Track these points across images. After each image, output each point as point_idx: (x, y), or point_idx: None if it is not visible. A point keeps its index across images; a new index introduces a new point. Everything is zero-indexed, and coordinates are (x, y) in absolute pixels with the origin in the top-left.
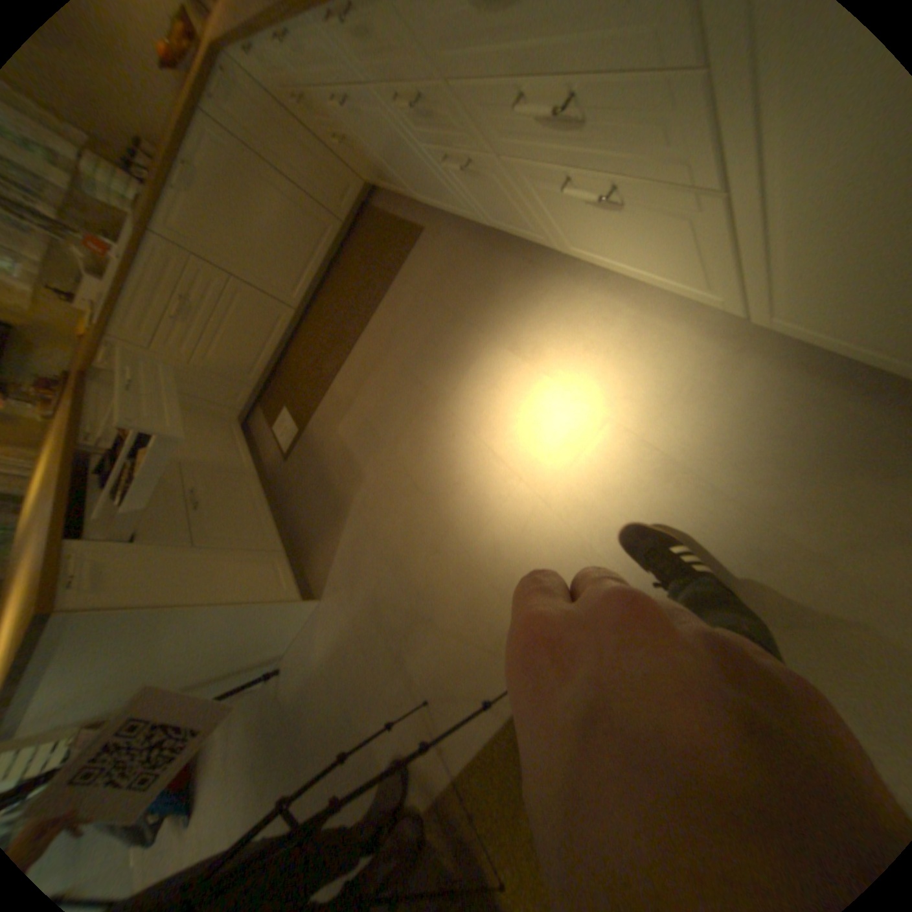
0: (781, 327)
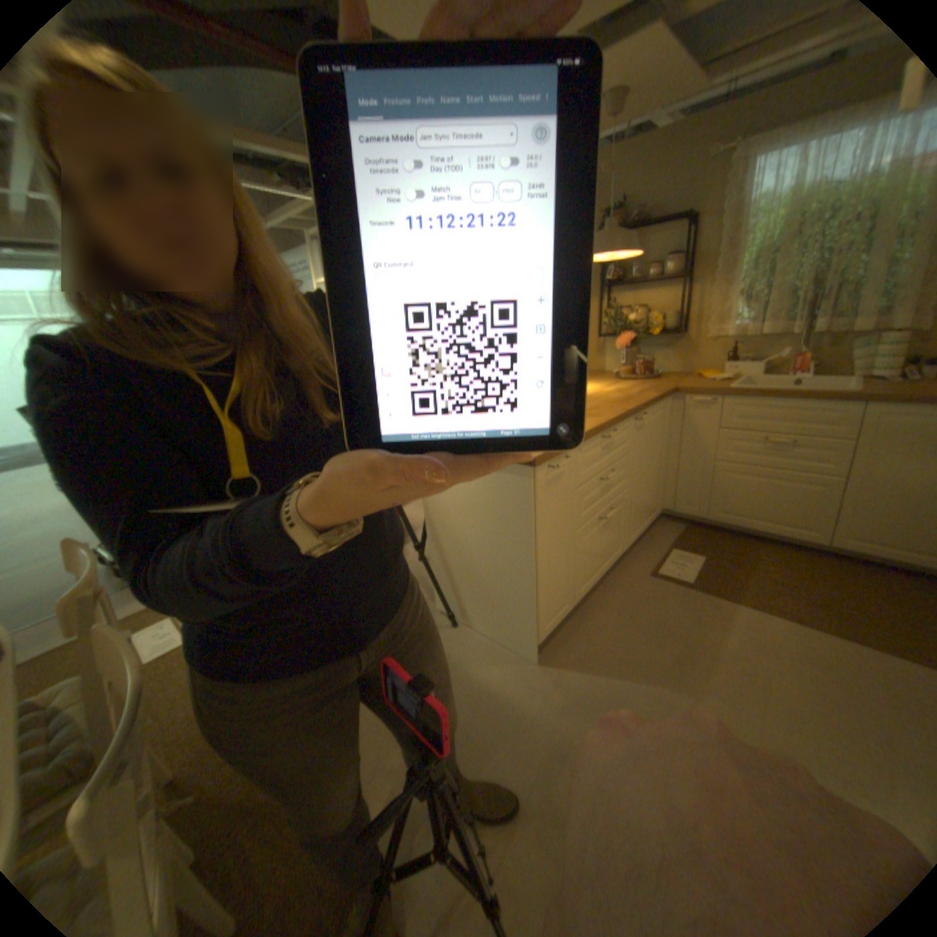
0: None
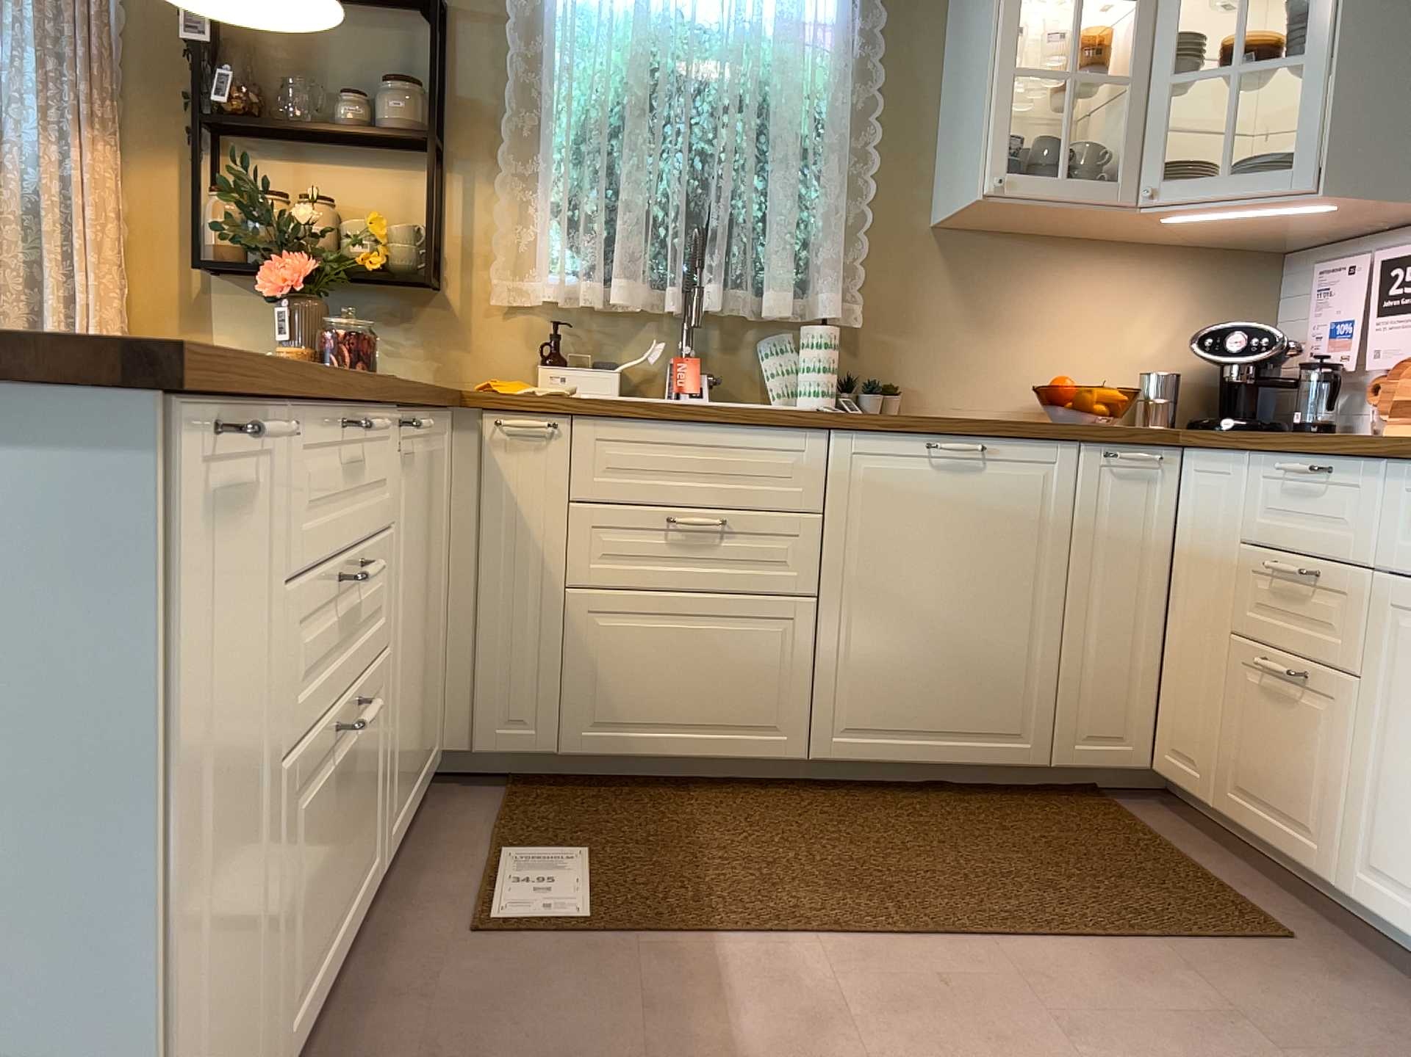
0: None
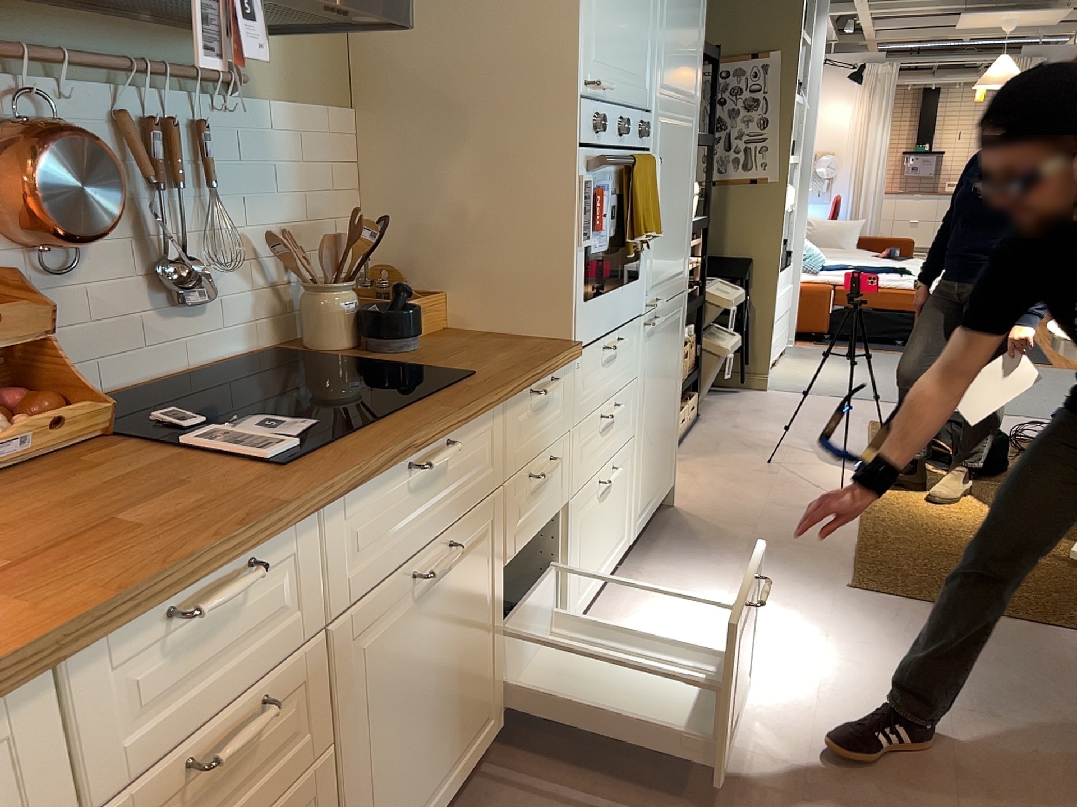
0: (636, 536)
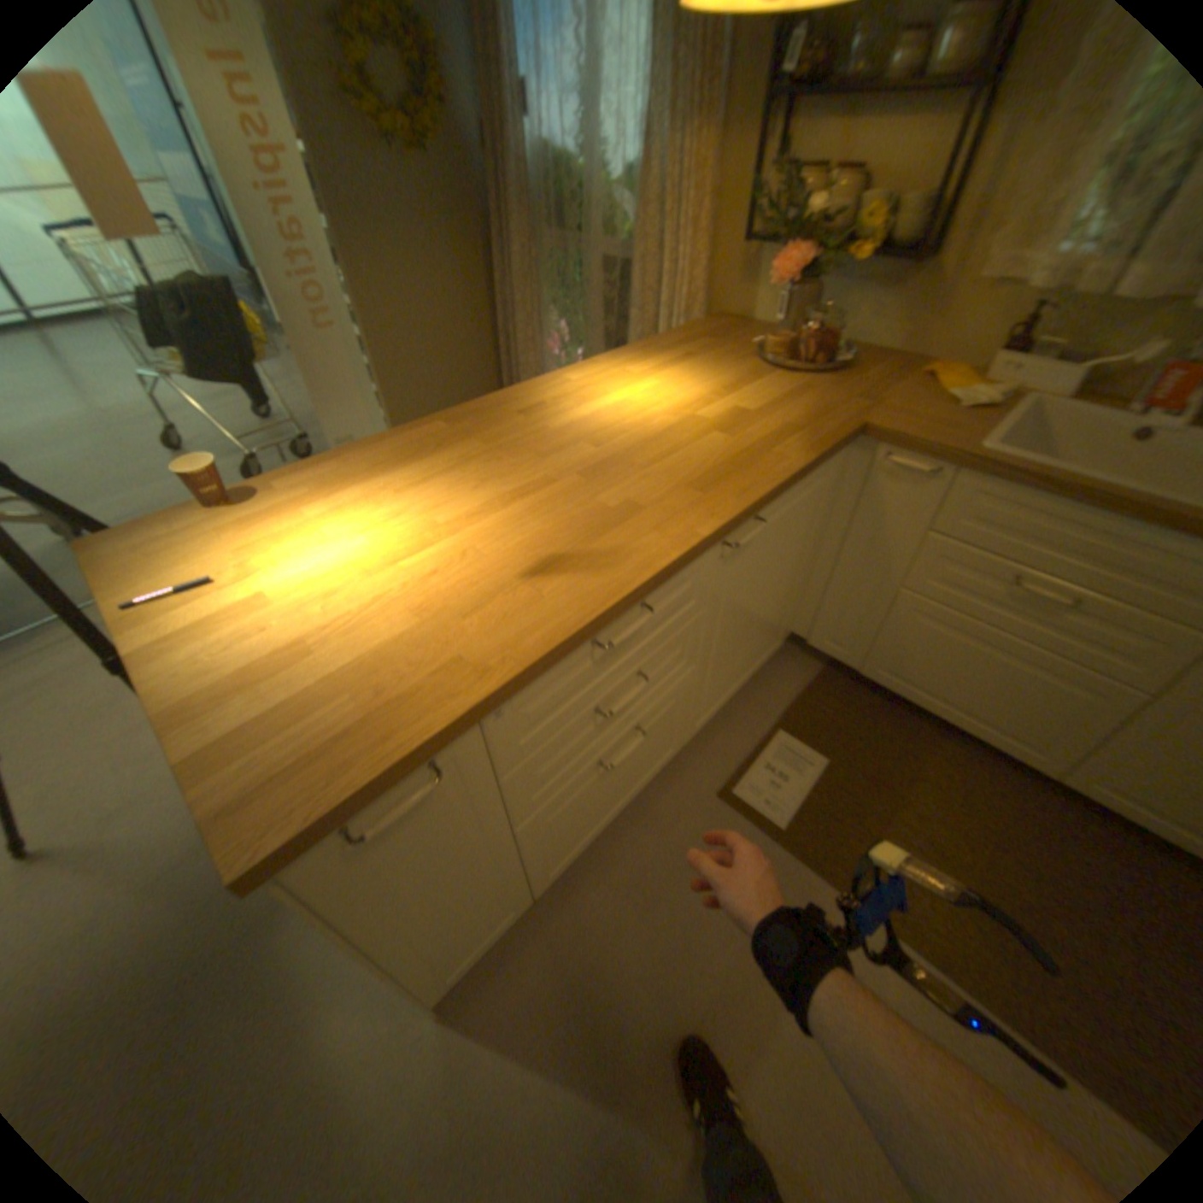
0: None
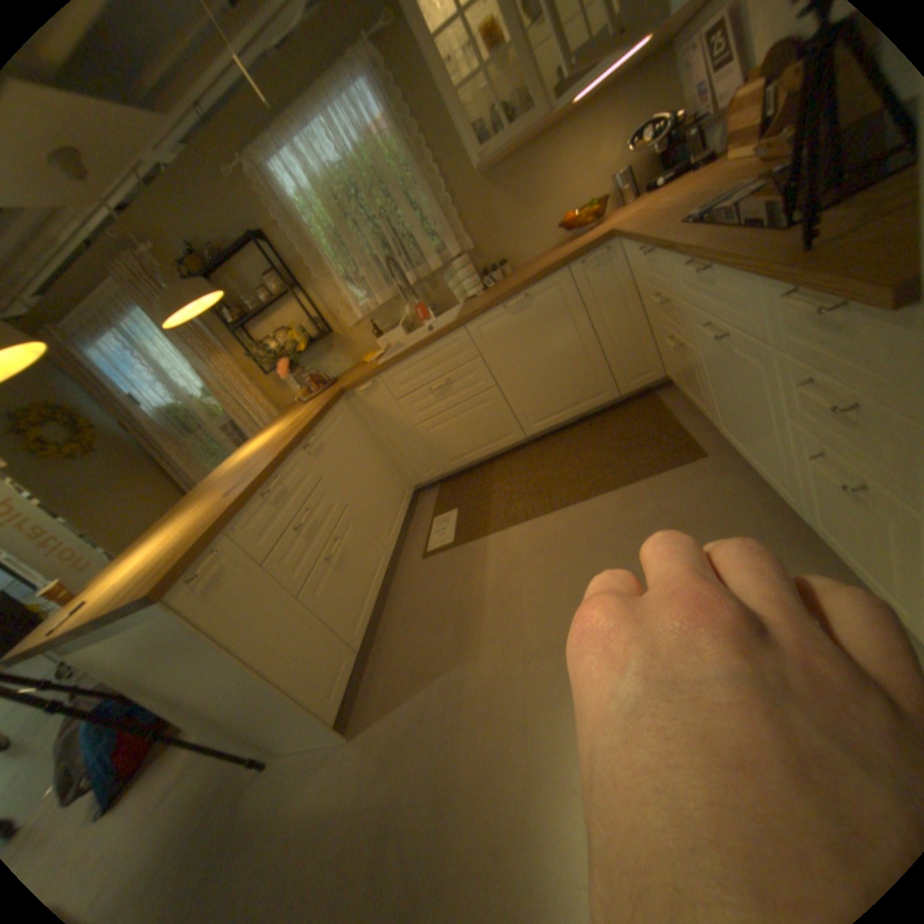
0: None
